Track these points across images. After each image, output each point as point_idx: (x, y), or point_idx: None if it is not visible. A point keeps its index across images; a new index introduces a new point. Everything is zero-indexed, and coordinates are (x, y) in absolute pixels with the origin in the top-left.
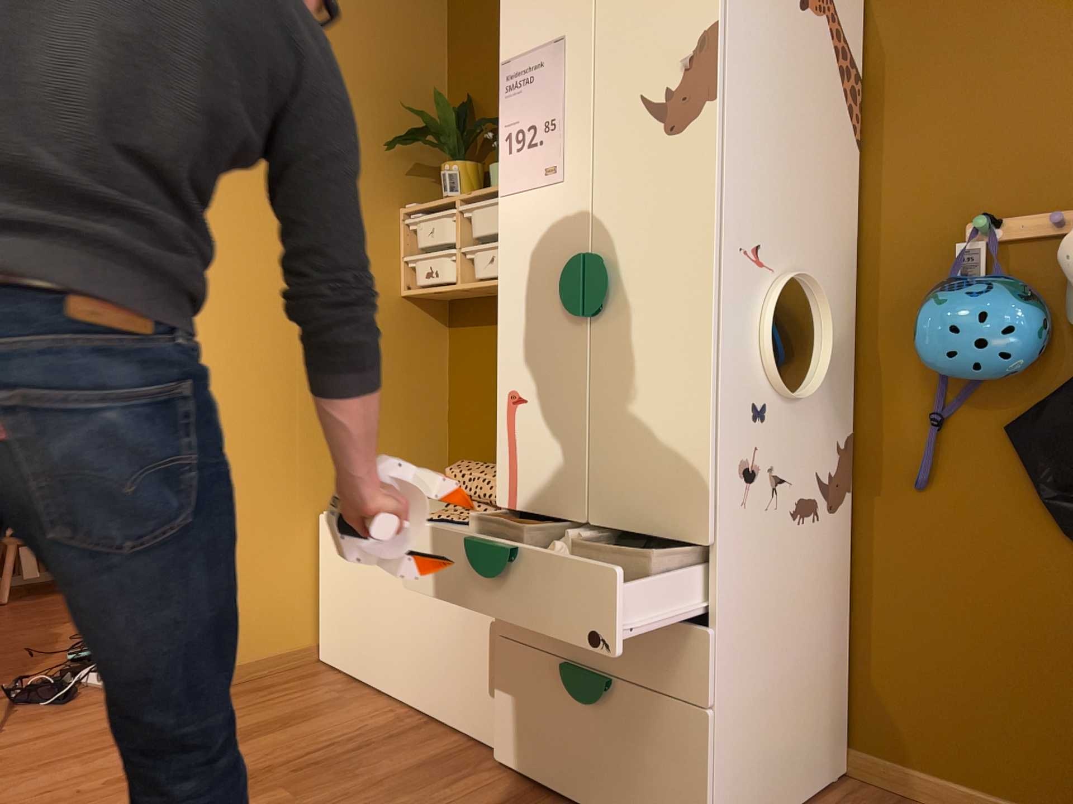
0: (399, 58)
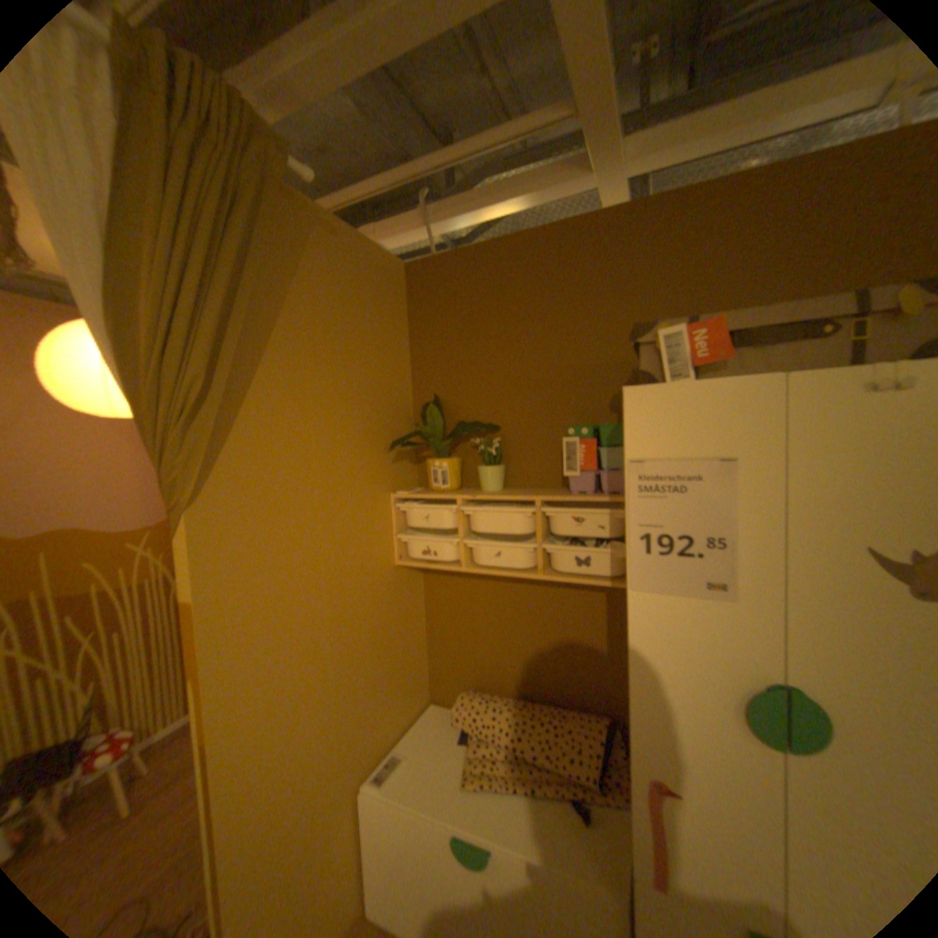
0: (381, 365)
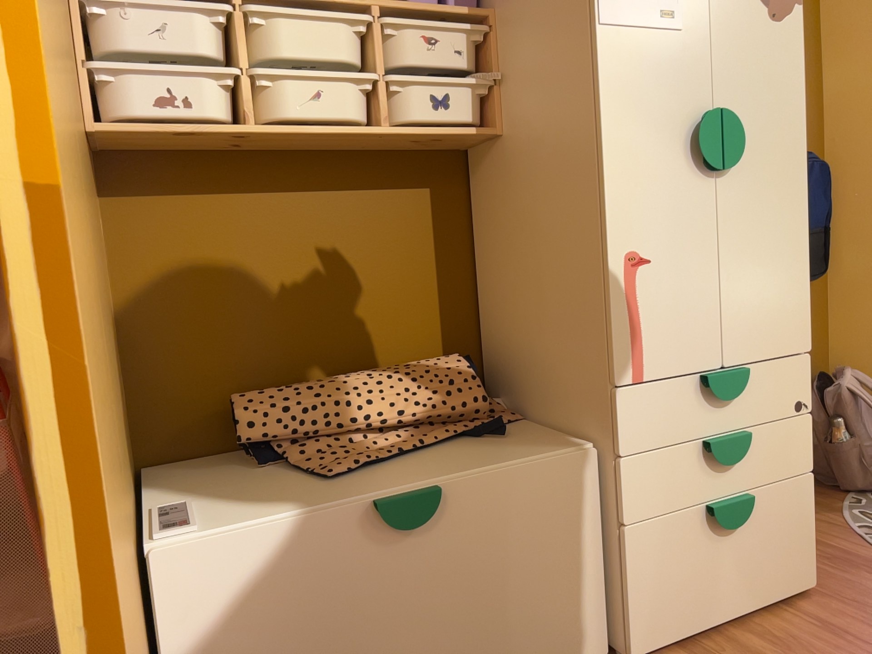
0: None
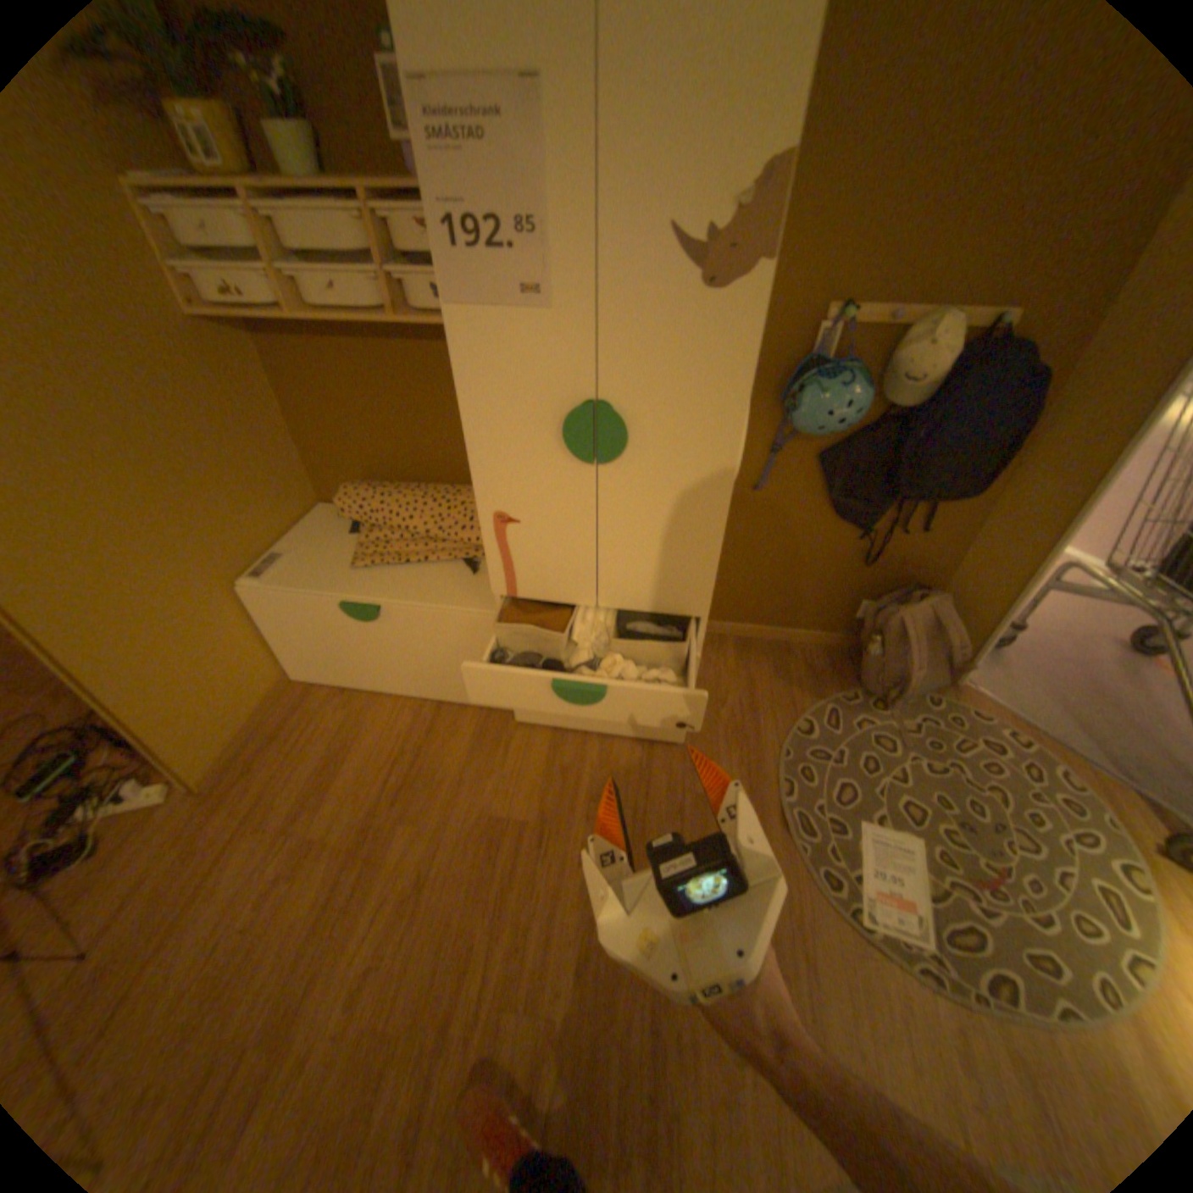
0: None
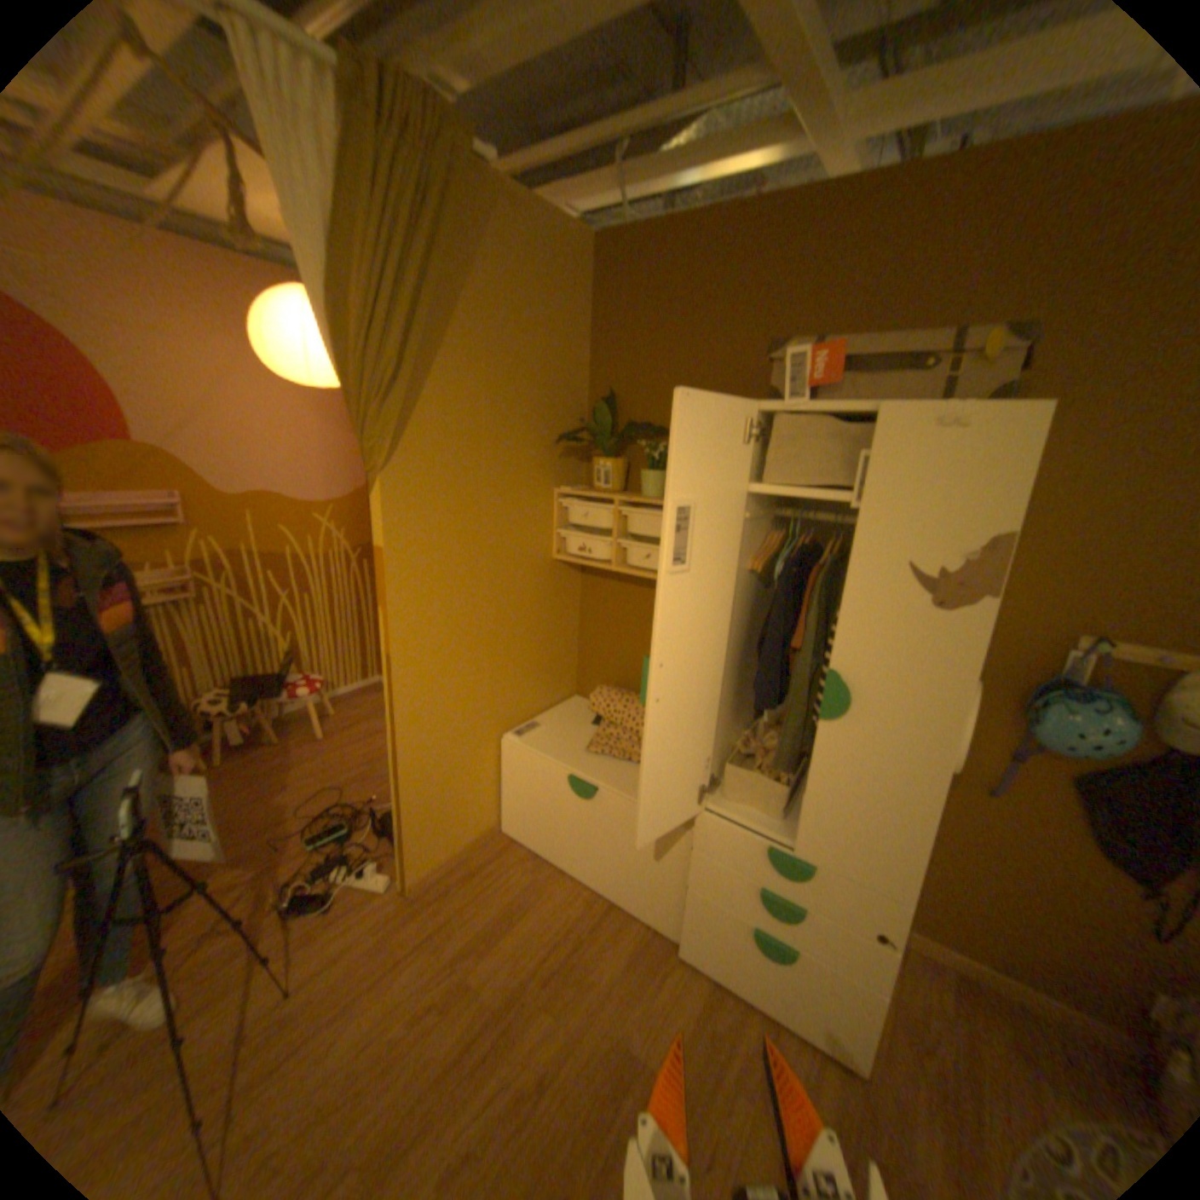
0: (556, 354)
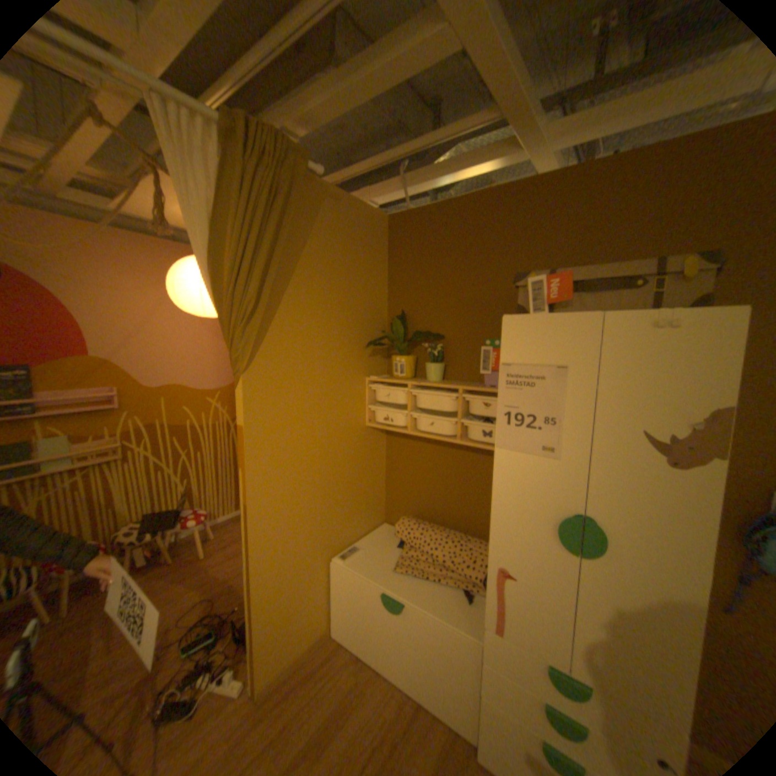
0: (365, 289)
